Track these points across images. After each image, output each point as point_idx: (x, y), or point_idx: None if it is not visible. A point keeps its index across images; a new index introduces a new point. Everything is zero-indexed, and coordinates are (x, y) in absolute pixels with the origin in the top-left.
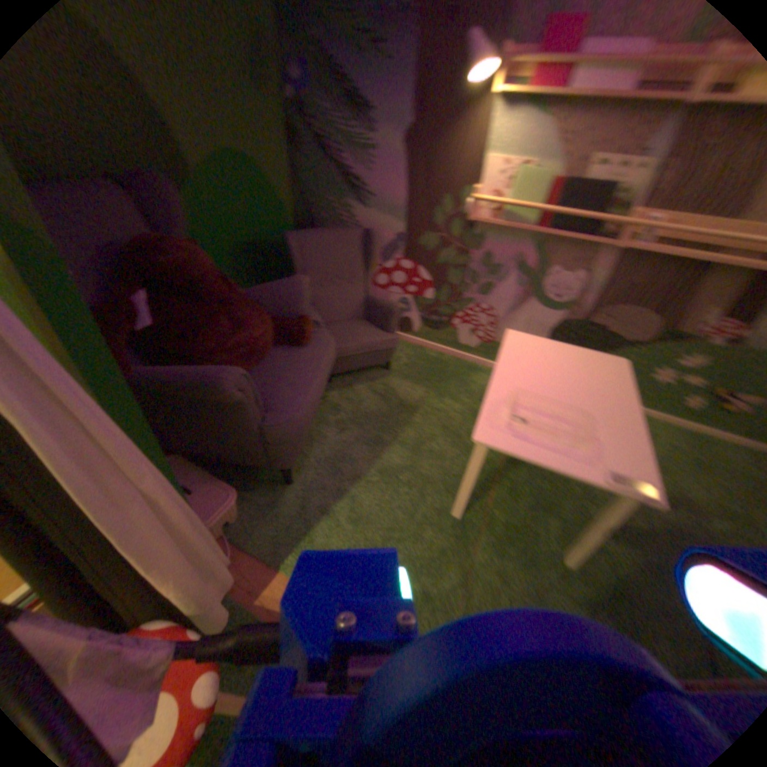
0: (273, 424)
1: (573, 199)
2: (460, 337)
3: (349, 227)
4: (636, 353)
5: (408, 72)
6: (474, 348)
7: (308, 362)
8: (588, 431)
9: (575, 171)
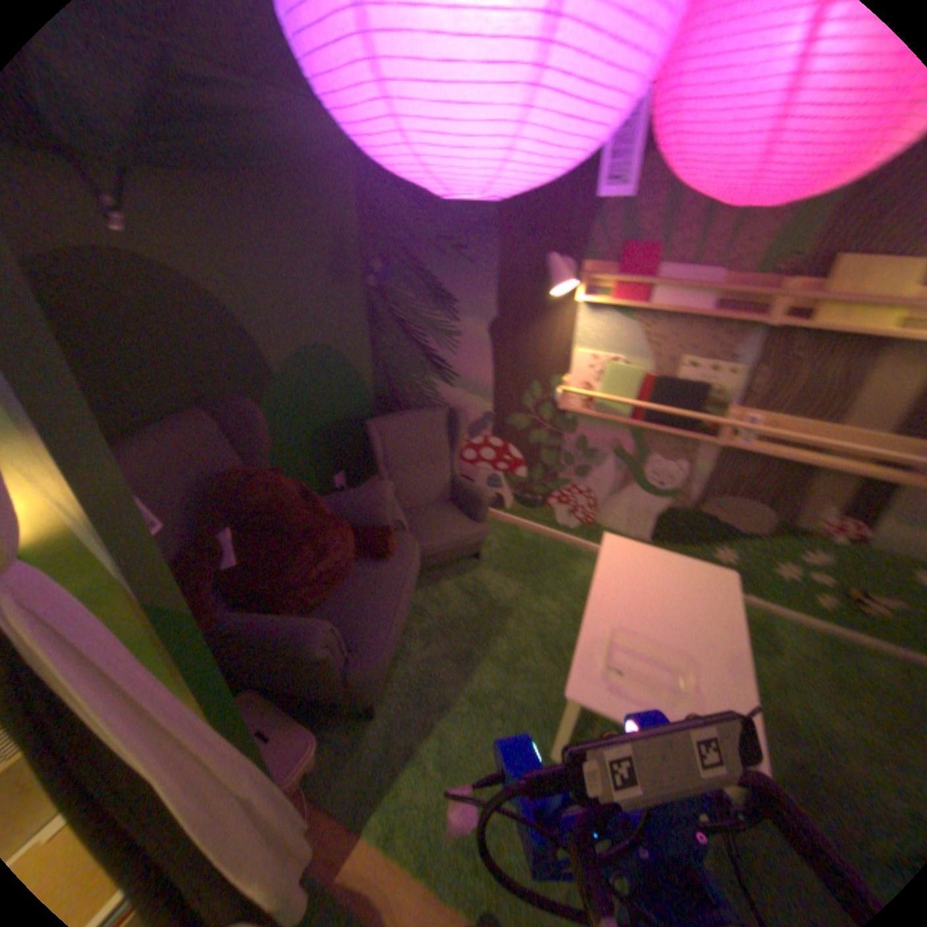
0: (362, 672)
1: (671, 398)
2: (562, 518)
3: (437, 405)
4: (760, 548)
5: (494, 275)
6: (579, 531)
7: (397, 585)
8: (696, 687)
9: (671, 370)
